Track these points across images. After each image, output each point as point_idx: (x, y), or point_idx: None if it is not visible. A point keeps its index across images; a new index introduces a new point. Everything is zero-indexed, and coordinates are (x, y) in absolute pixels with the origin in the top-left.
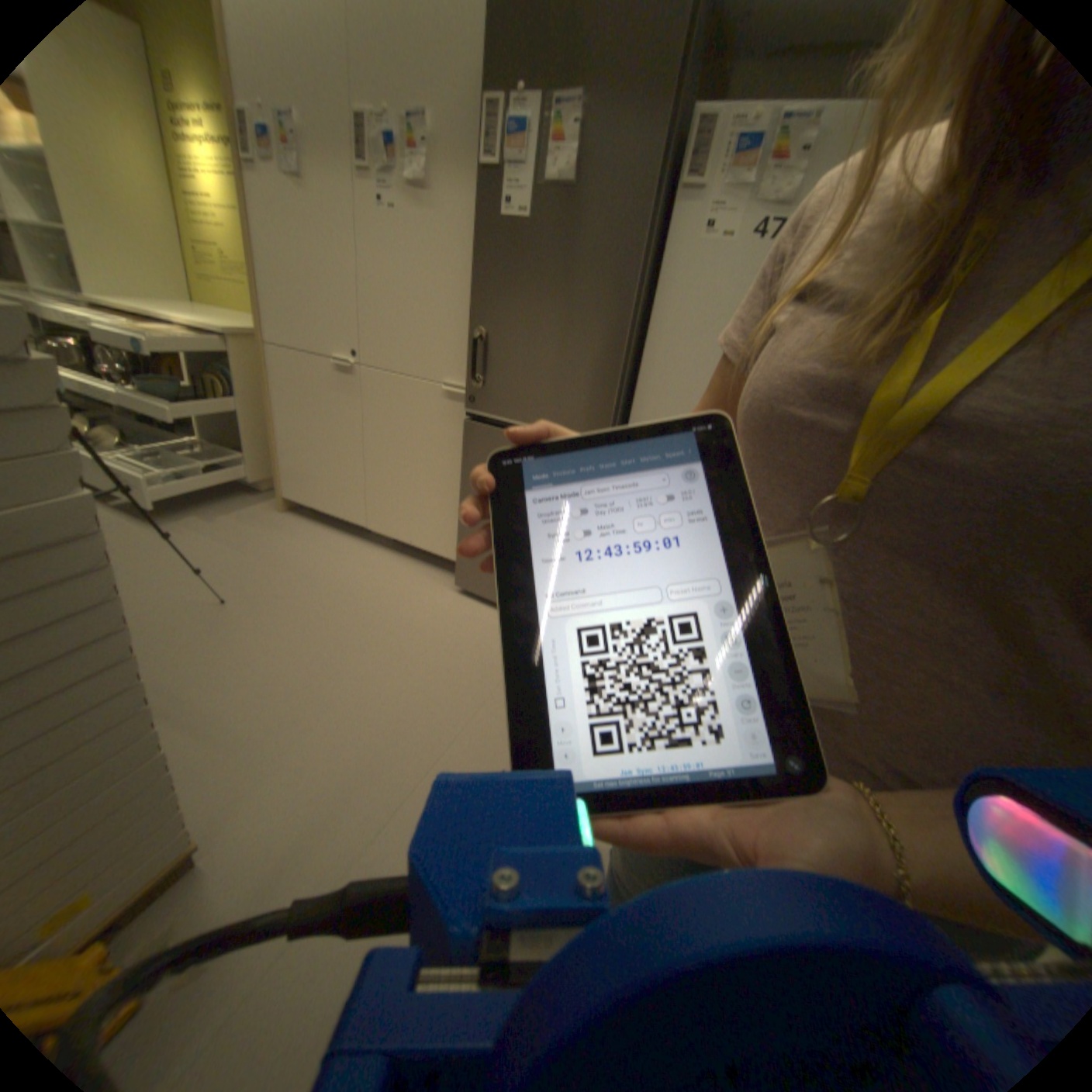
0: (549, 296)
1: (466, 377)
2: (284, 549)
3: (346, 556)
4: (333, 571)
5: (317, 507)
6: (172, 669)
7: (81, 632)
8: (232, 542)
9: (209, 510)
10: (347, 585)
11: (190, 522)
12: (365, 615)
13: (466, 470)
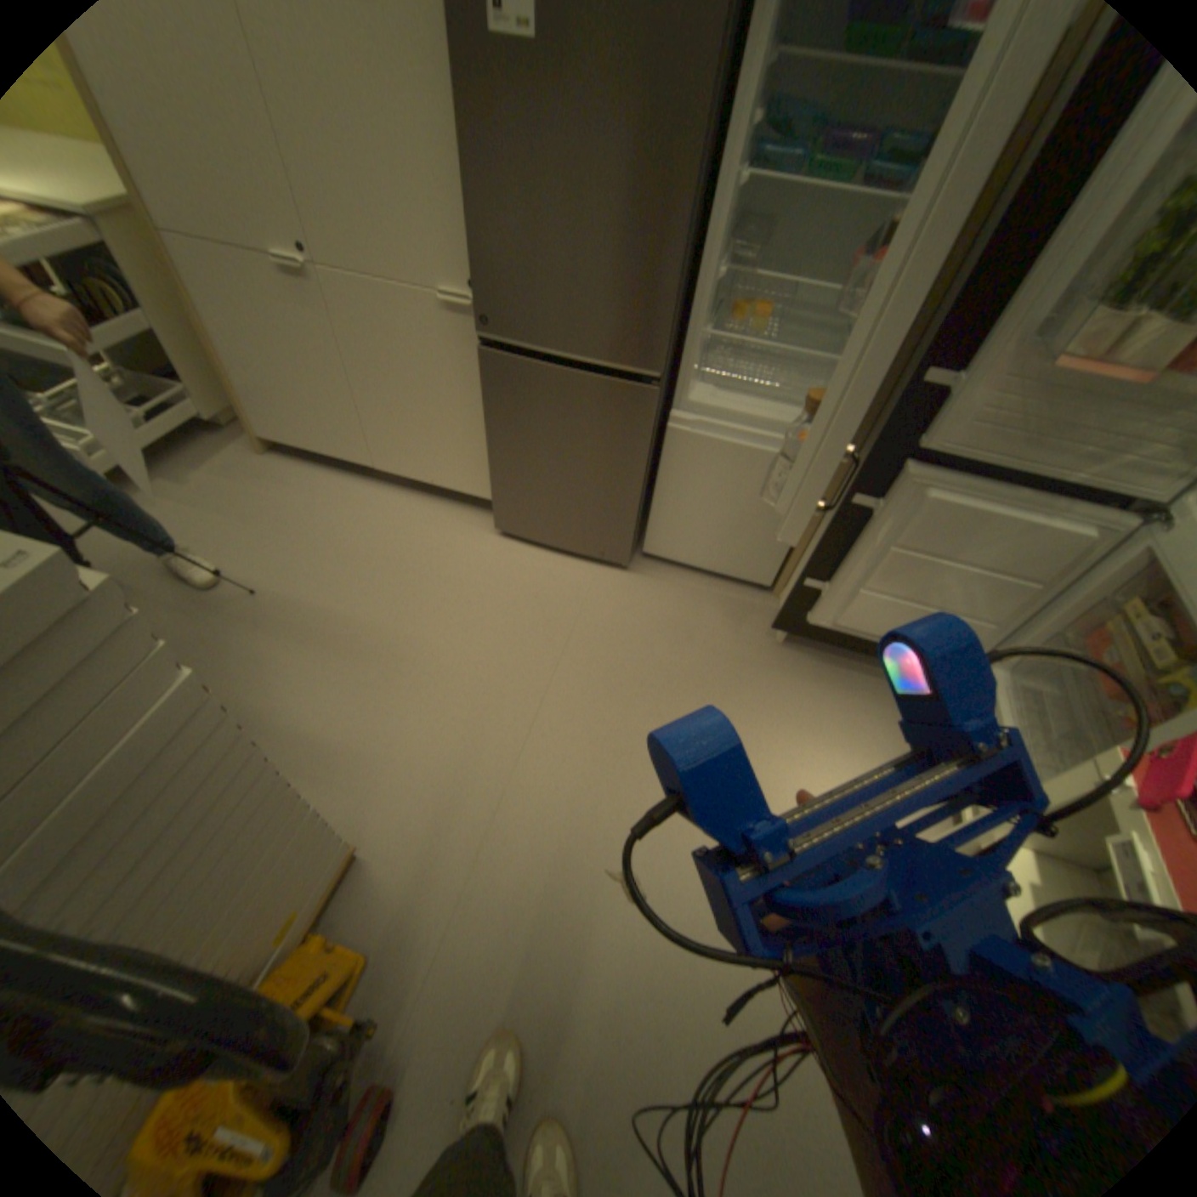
0: (576, 174)
1: (472, 290)
2: (288, 508)
3: (362, 507)
4: (356, 531)
5: (305, 447)
6: (240, 680)
7: (192, 734)
8: (225, 510)
9: (174, 466)
10: (378, 547)
11: (160, 488)
12: (411, 582)
13: (491, 408)
